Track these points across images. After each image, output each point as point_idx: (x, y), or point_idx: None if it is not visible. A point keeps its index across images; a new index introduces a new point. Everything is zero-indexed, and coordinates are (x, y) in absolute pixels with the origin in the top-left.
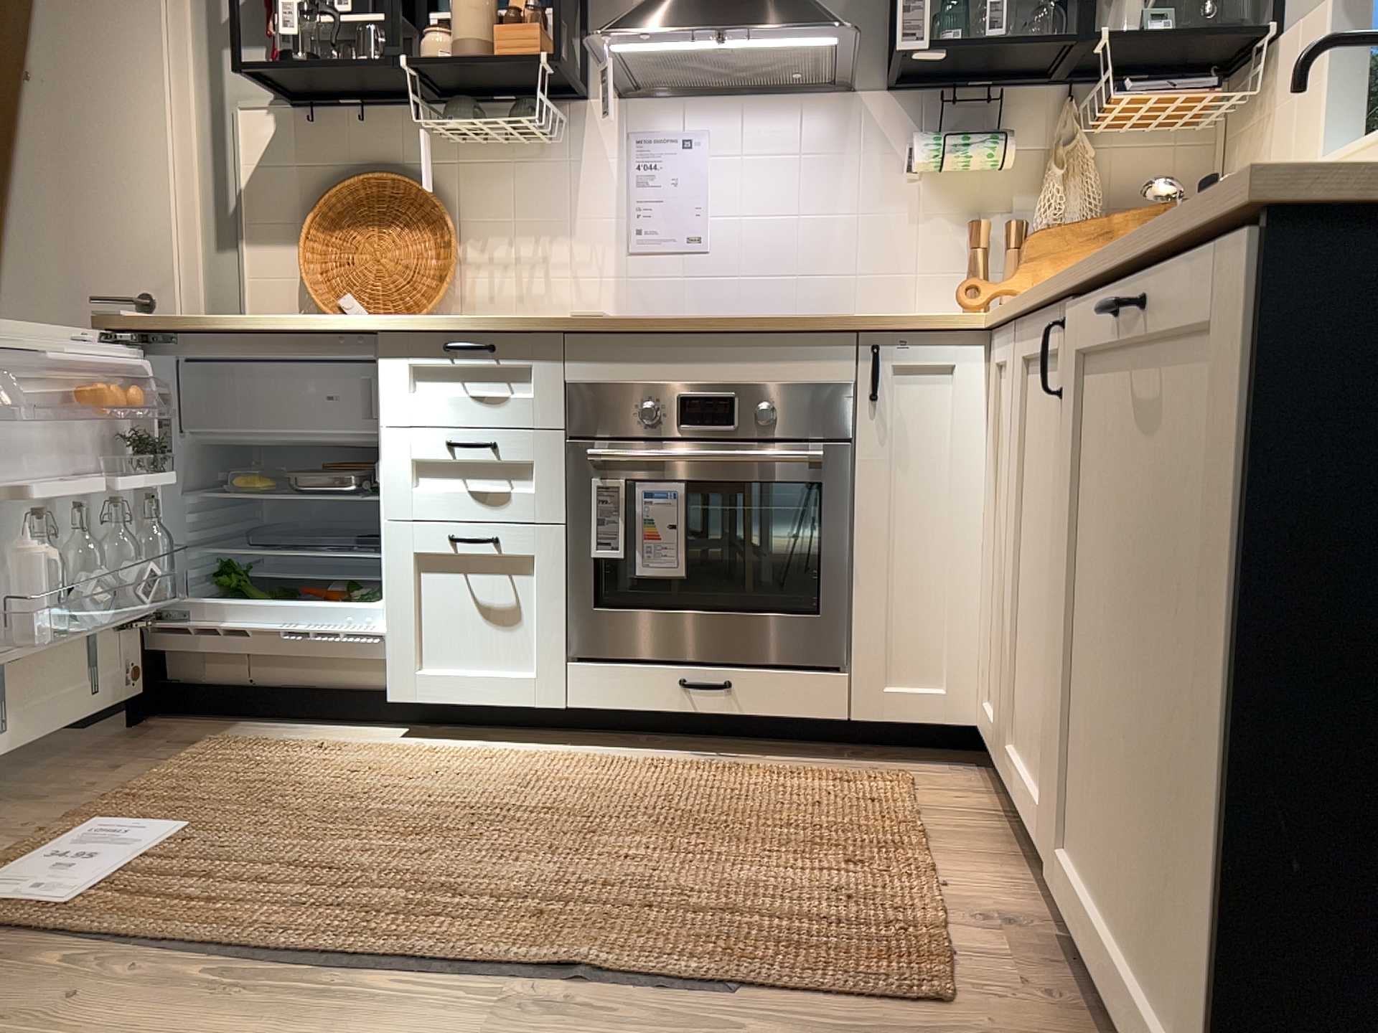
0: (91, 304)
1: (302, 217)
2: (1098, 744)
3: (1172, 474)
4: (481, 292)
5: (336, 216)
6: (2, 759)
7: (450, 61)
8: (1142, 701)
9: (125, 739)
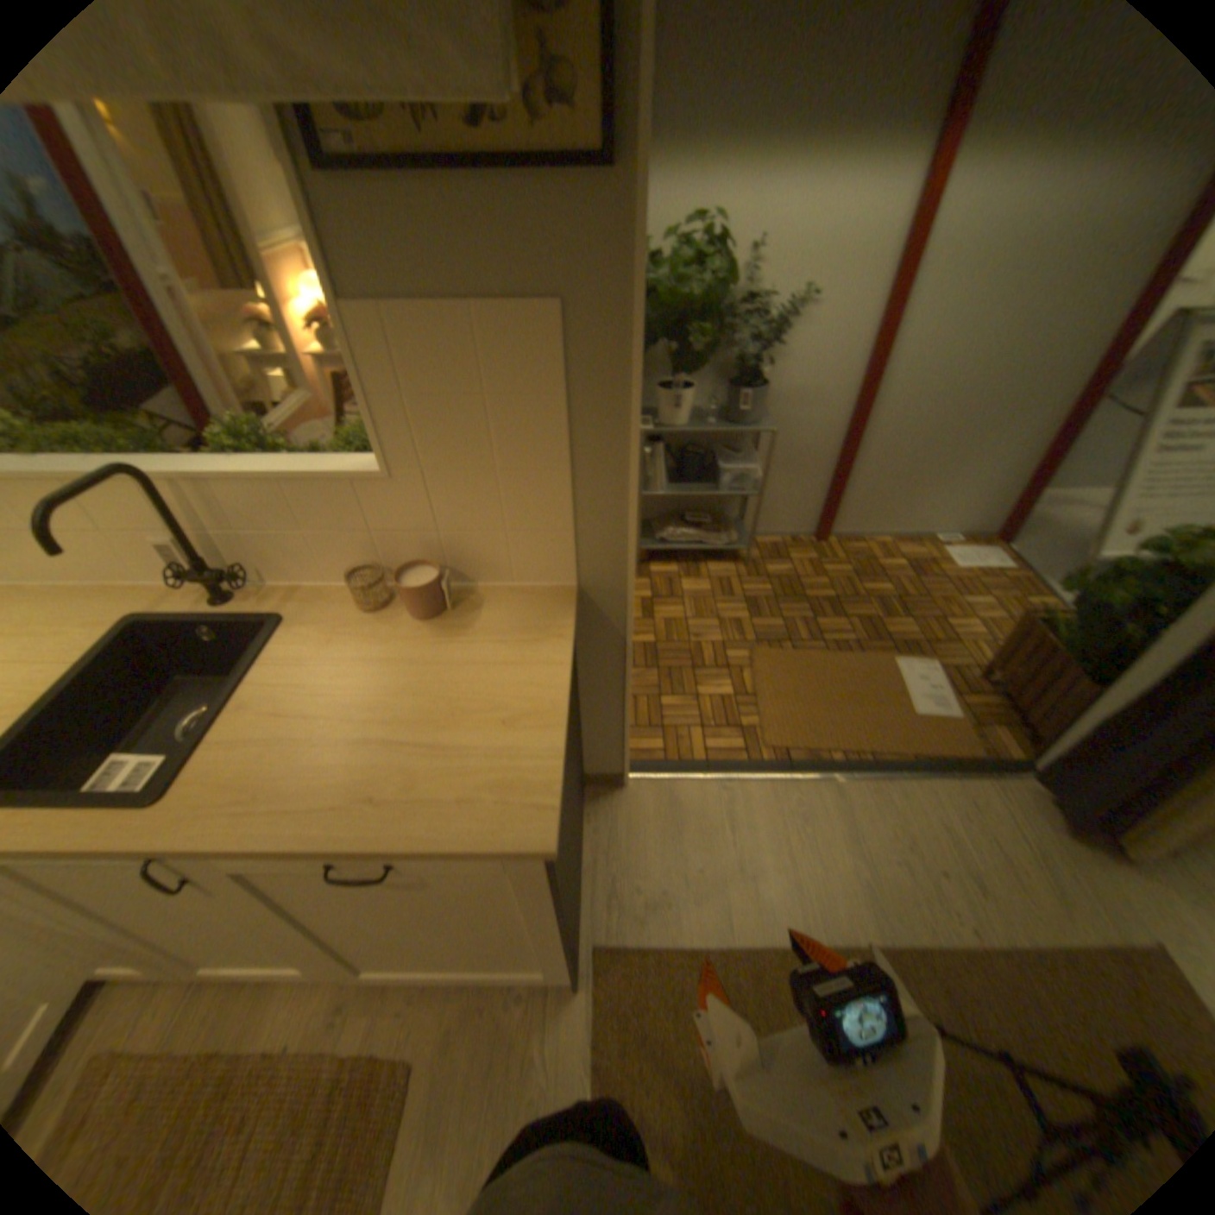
0: None
1: None
2: (368, 950)
3: (420, 894)
4: None
5: None
6: None
7: None
8: (423, 937)
9: None
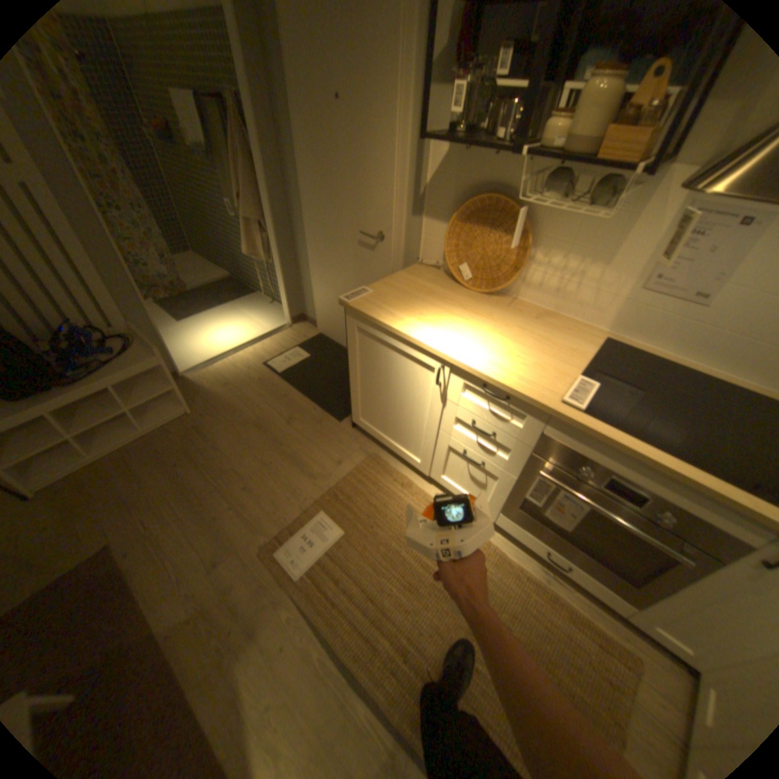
0: (359, 234)
1: (453, 207)
2: None
3: None
4: (536, 279)
5: (470, 214)
6: (313, 436)
7: (564, 144)
8: None
9: (349, 437)
